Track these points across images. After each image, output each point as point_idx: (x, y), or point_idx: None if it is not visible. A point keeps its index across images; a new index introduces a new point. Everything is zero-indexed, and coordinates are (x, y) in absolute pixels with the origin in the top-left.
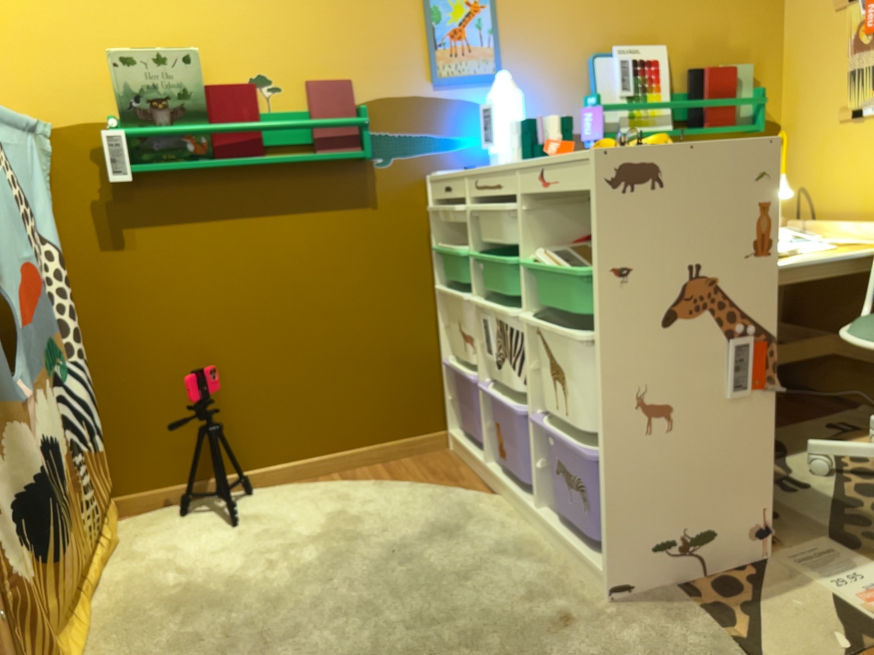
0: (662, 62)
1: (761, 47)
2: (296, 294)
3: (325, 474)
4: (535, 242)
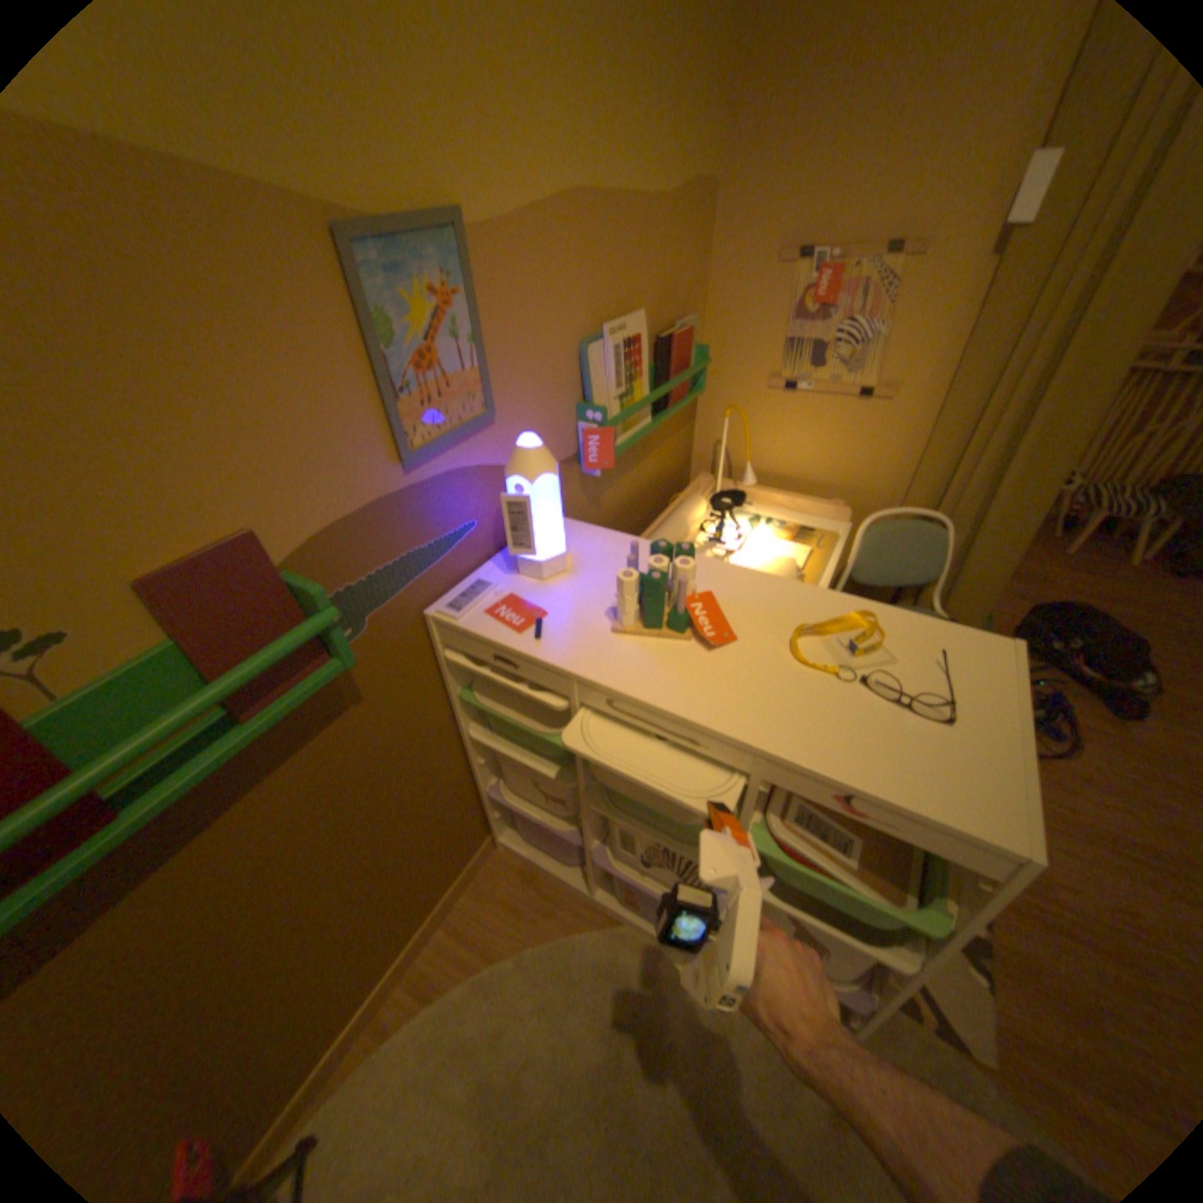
0: (644, 336)
1: (698, 288)
2: (274, 903)
3: (387, 1002)
4: (755, 802)
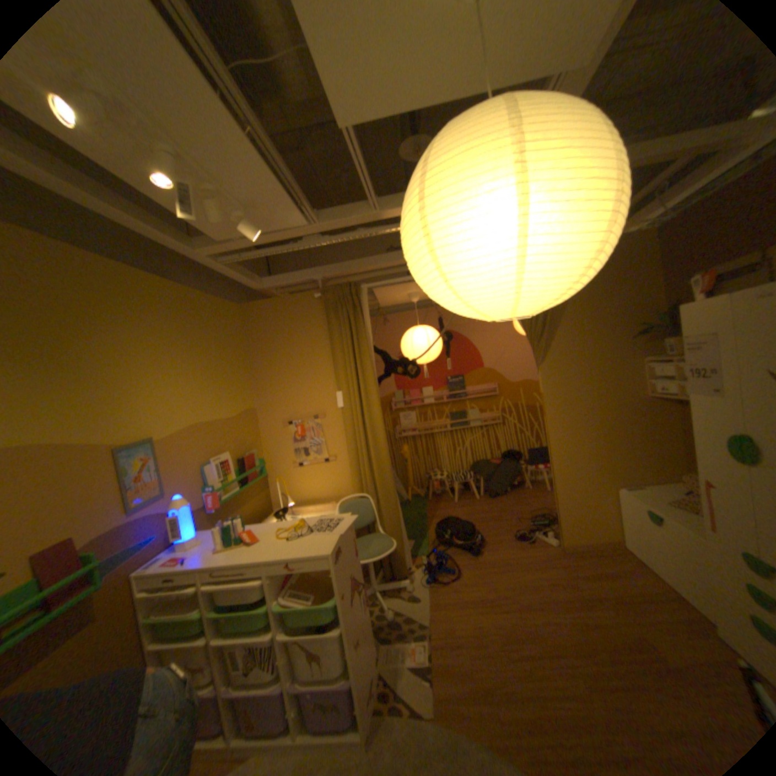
0: (230, 460)
1: (255, 441)
2: None
3: None
4: (272, 596)
